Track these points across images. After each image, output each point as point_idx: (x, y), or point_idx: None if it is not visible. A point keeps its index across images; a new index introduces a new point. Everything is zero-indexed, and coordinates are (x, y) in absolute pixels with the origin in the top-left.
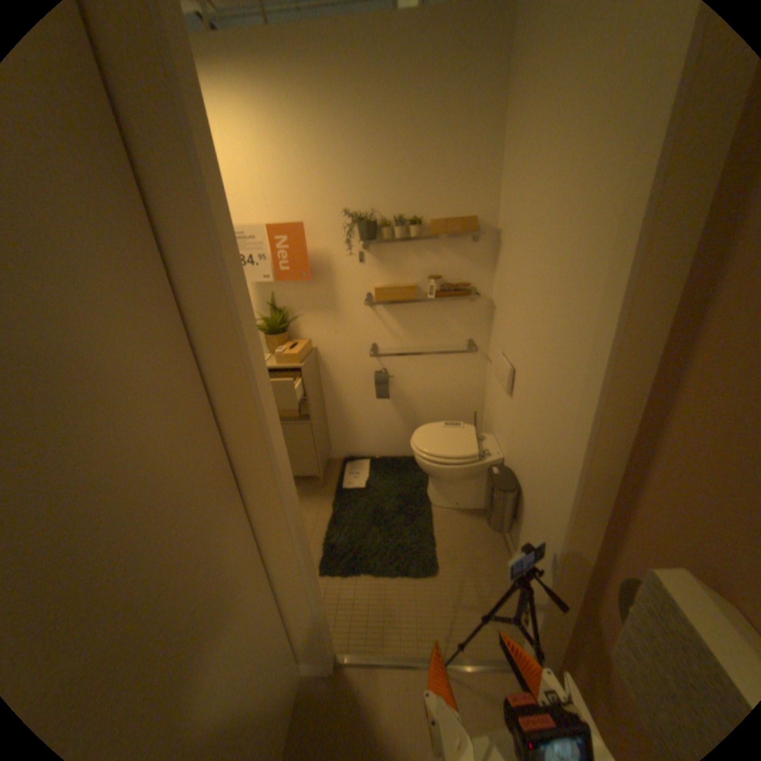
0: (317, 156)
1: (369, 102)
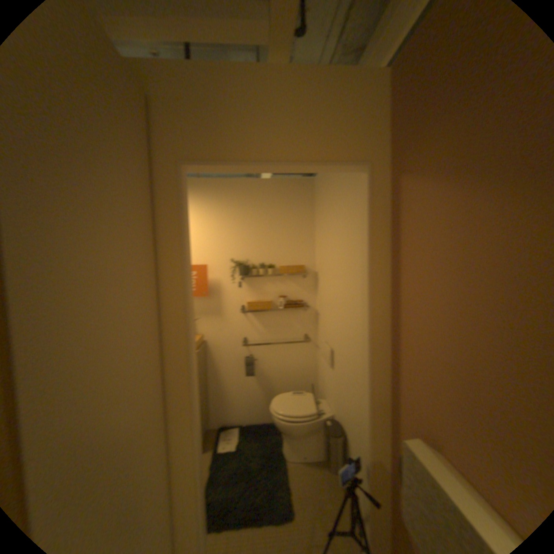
0: (217, 233)
1: (246, 212)
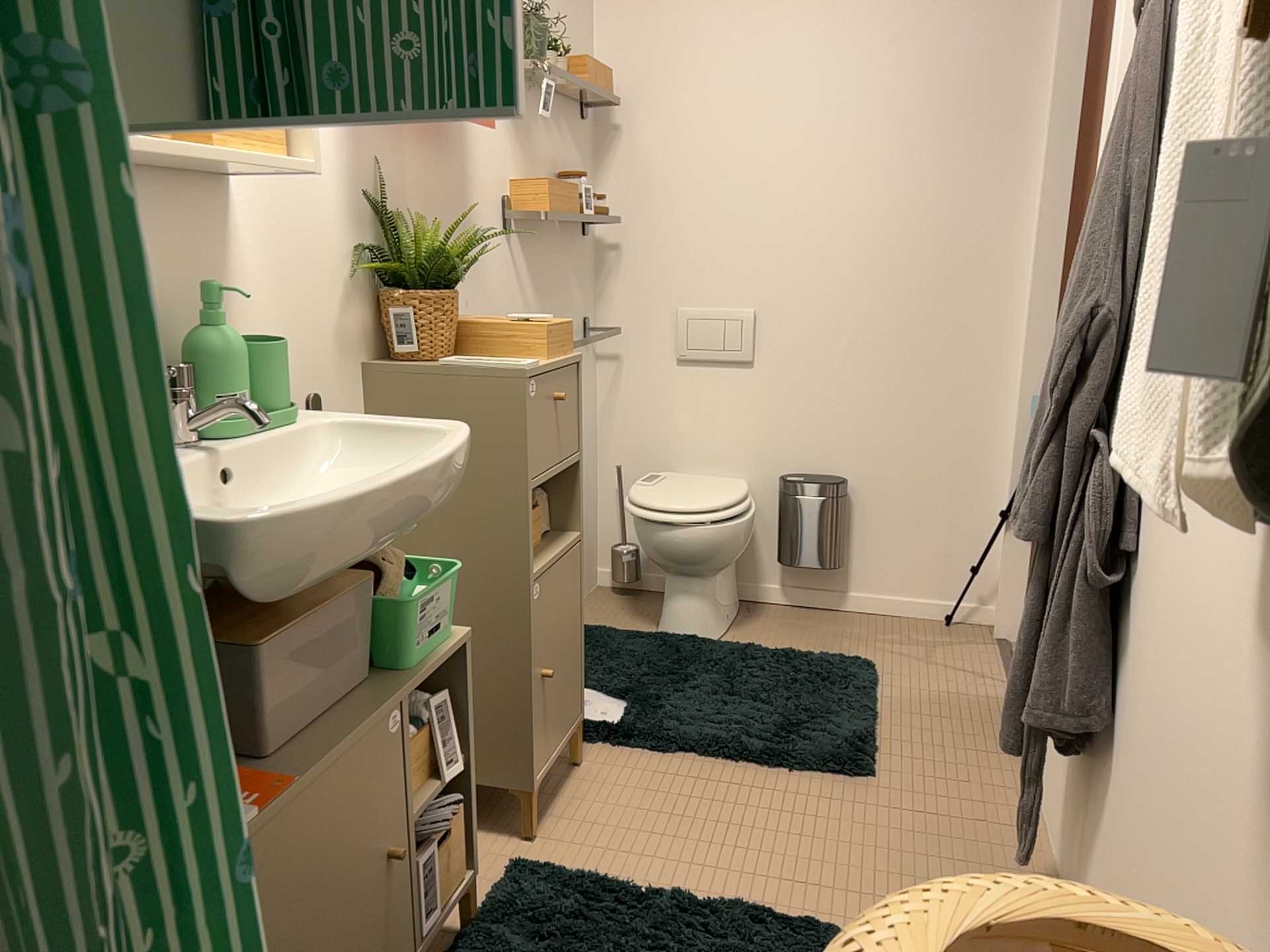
0: None
1: None
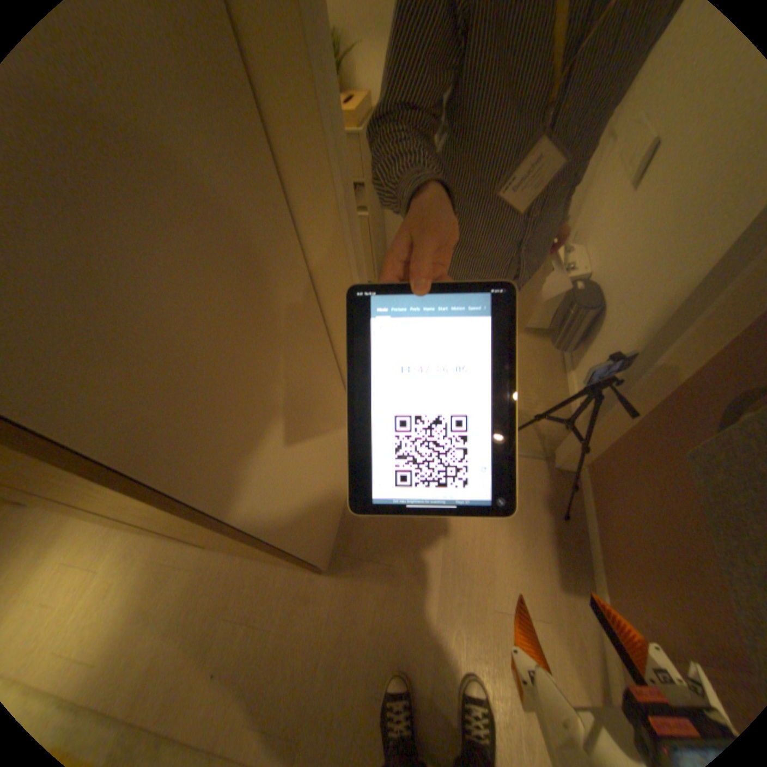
0: None
1: None
